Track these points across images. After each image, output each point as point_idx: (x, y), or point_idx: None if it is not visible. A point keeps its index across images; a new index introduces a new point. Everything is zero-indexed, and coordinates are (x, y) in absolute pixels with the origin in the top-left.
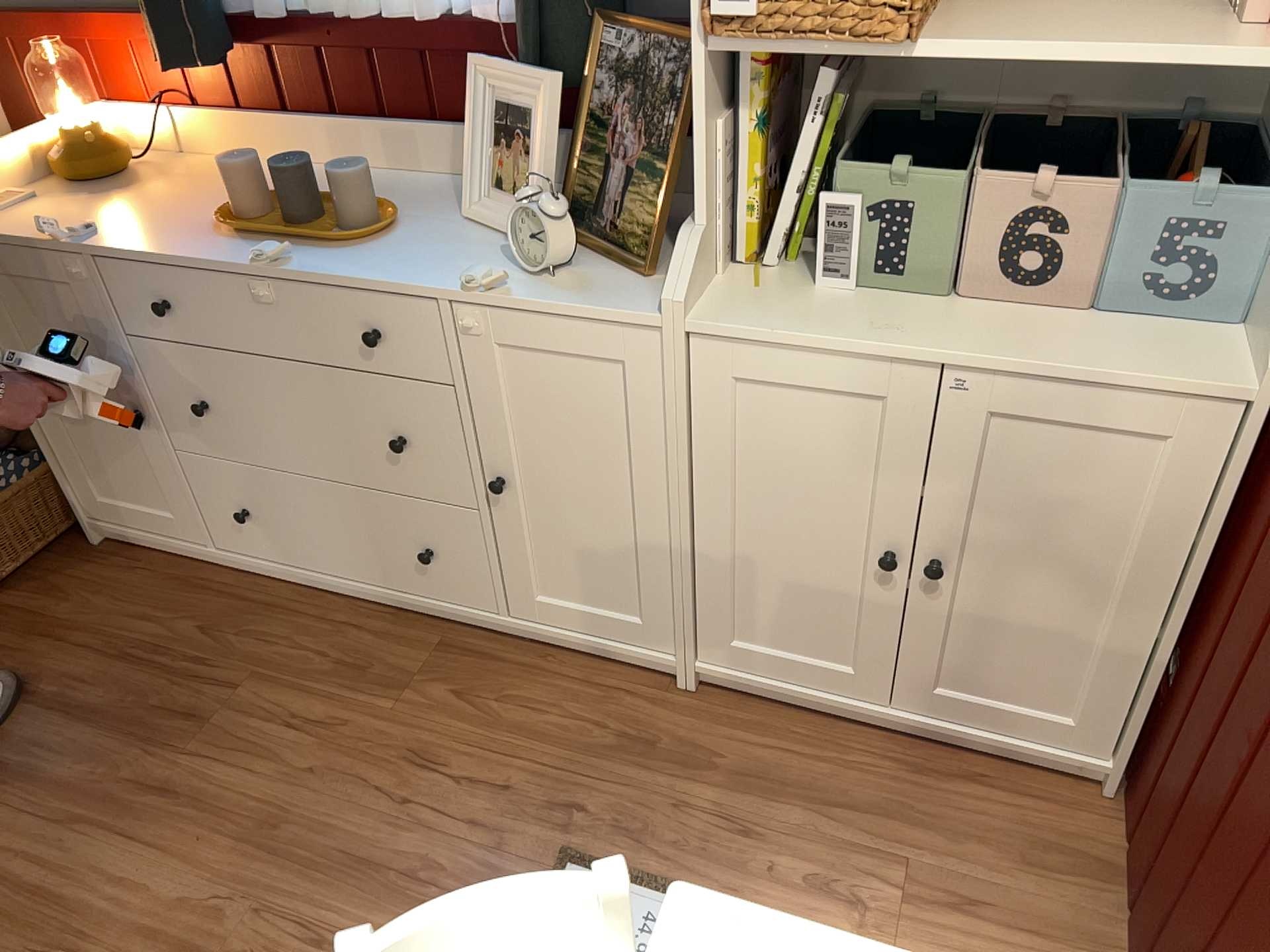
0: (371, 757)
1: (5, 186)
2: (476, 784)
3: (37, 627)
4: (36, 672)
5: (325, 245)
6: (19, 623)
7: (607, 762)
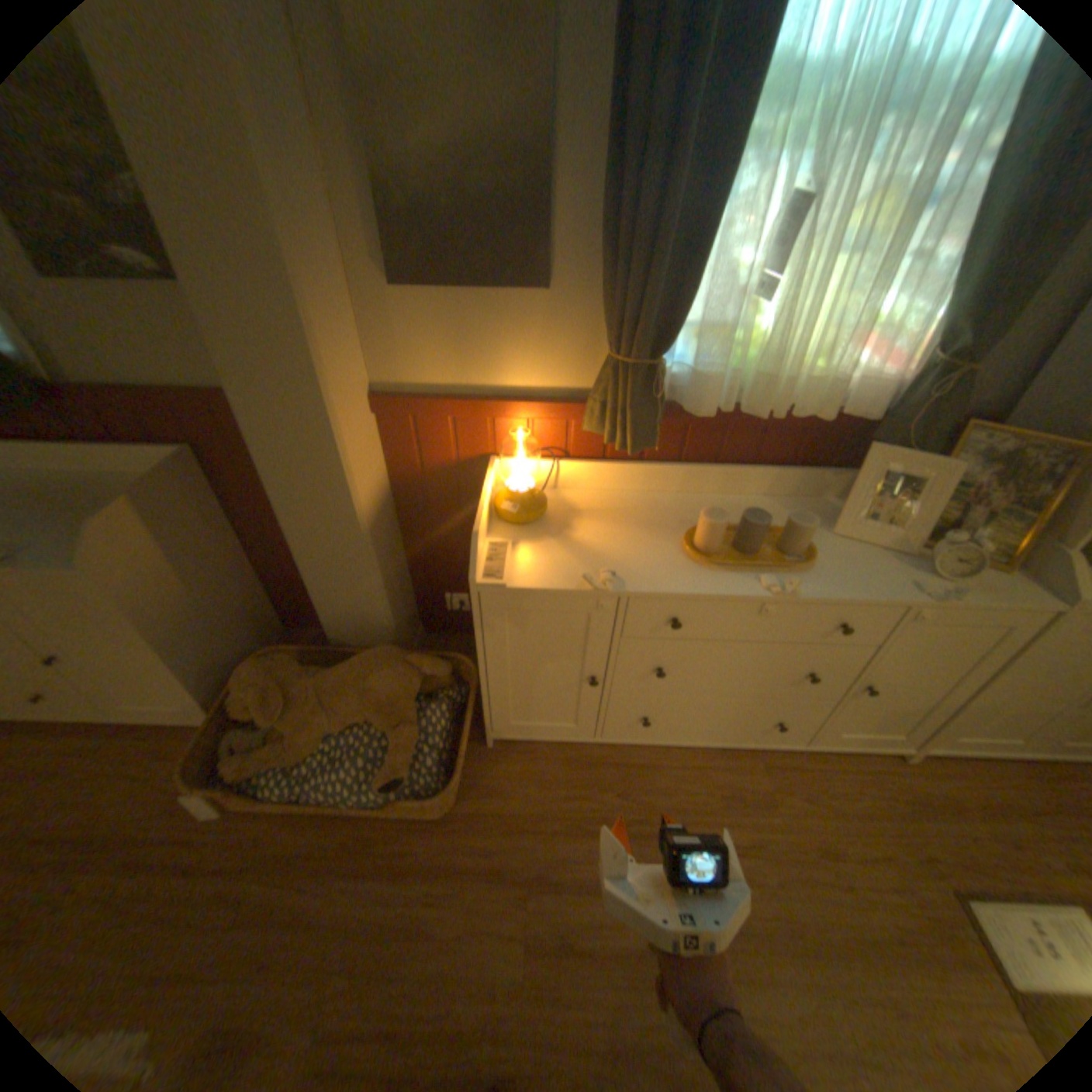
0: (804, 869)
1: (479, 536)
2: (874, 868)
3: (502, 833)
4: (536, 872)
5: (783, 567)
6: (485, 833)
7: (921, 828)
